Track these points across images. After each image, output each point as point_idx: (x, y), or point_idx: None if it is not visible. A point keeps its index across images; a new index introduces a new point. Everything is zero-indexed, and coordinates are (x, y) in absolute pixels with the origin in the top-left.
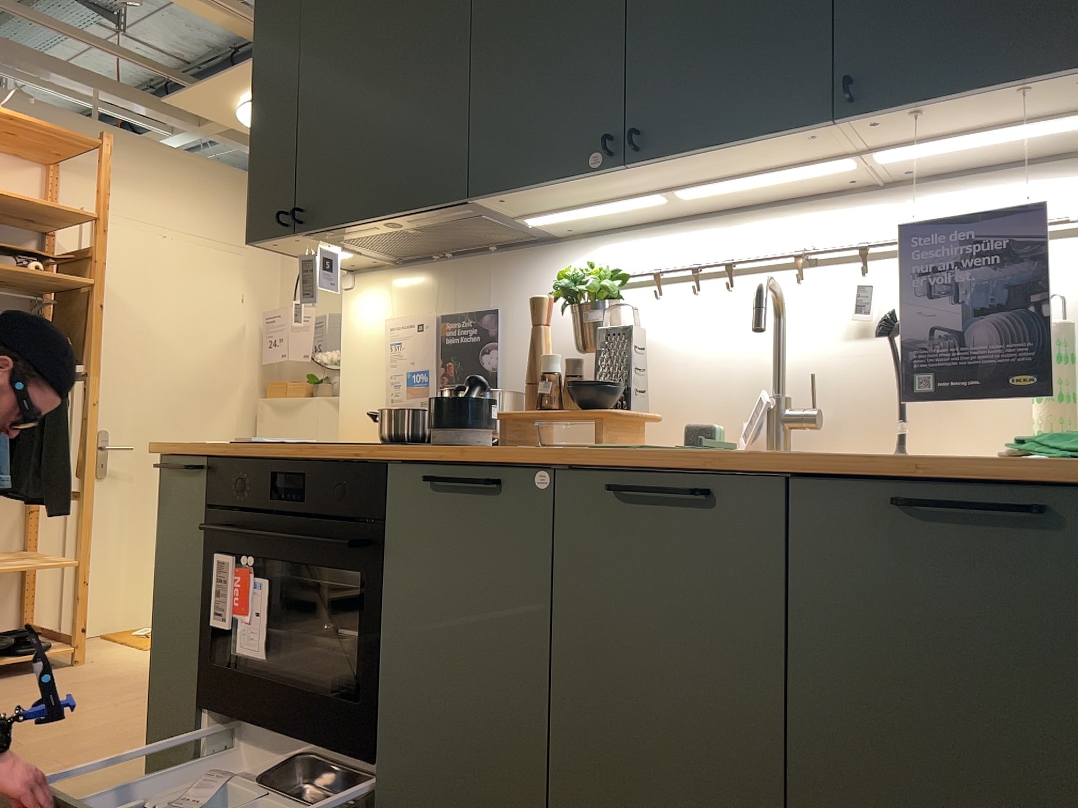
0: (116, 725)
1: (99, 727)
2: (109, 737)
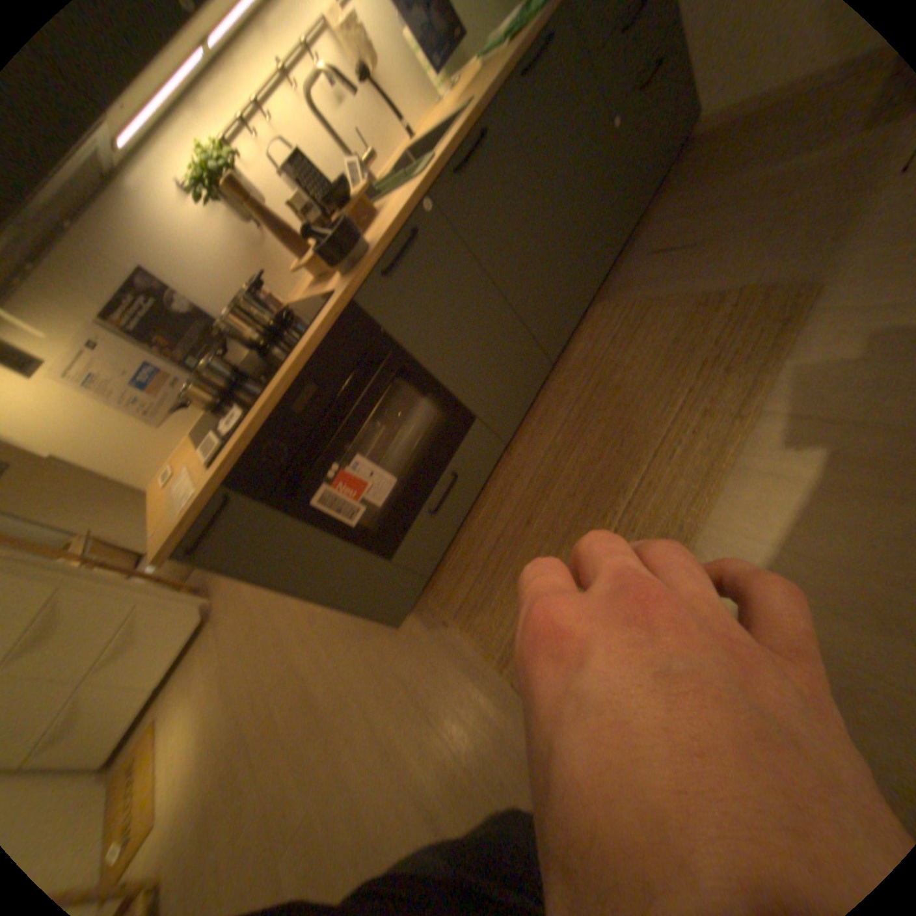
0: (289, 742)
1: (290, 754)
2: (306, 735)
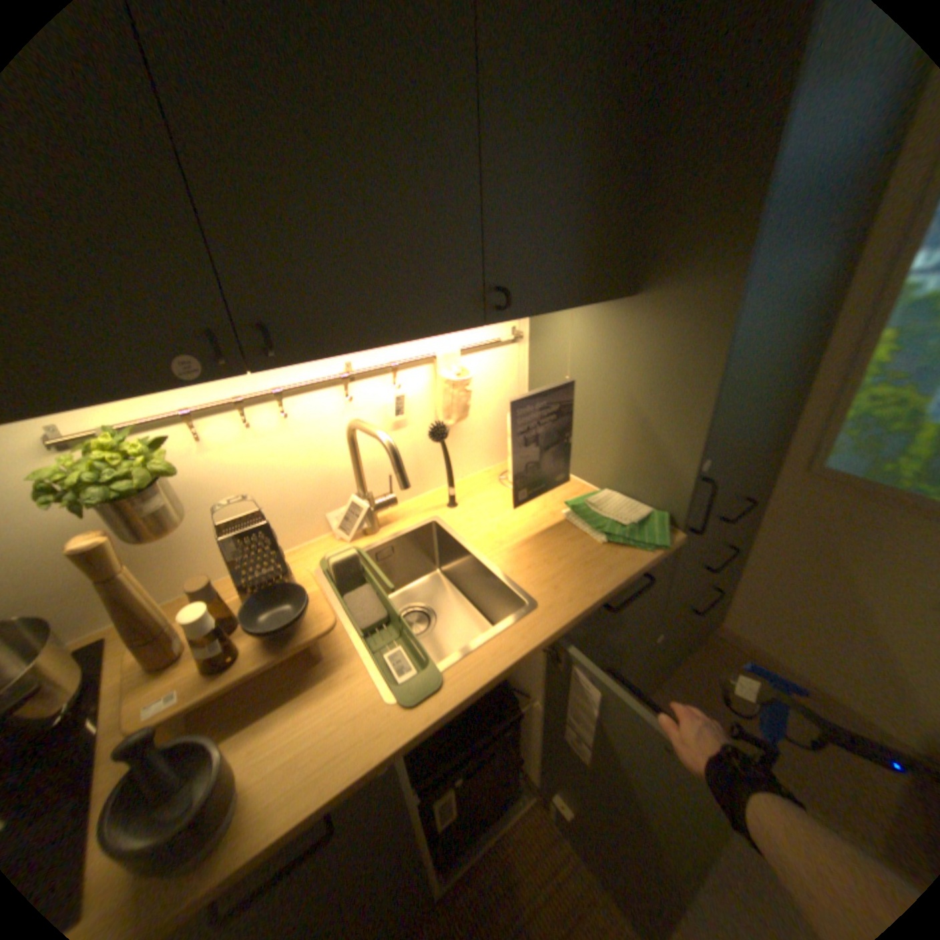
0: None
1: None
2: None
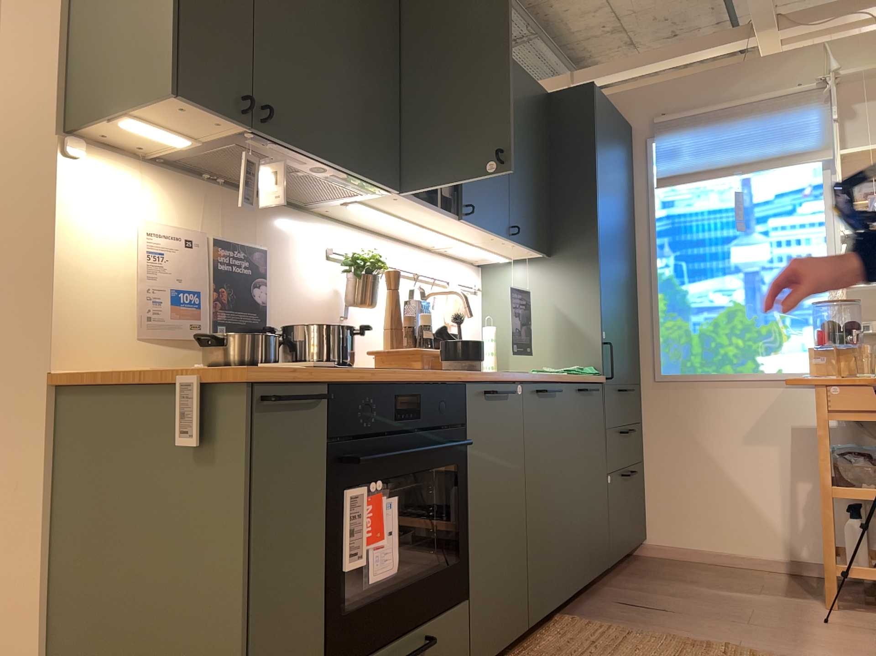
0: None
1: None
2: None
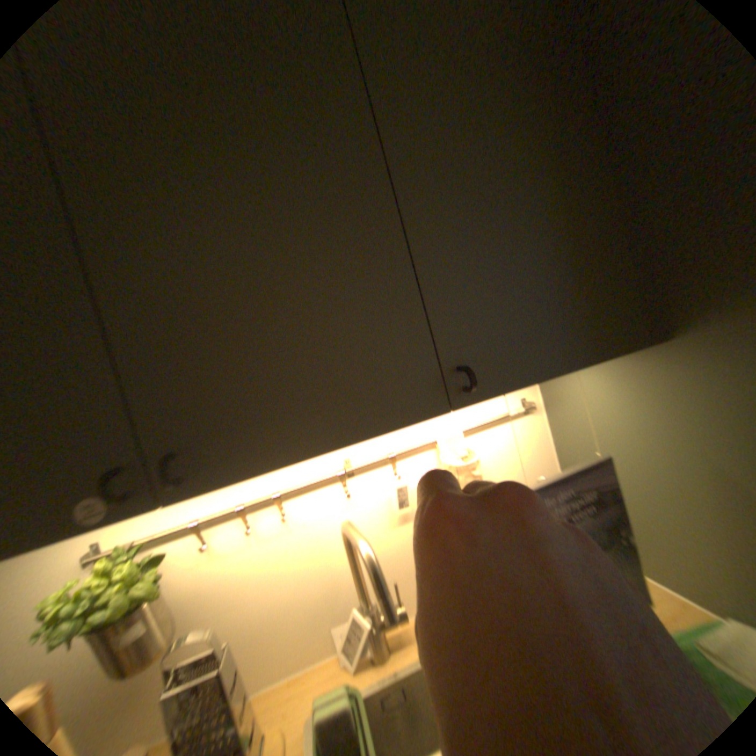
0: None
1: None
2: None
